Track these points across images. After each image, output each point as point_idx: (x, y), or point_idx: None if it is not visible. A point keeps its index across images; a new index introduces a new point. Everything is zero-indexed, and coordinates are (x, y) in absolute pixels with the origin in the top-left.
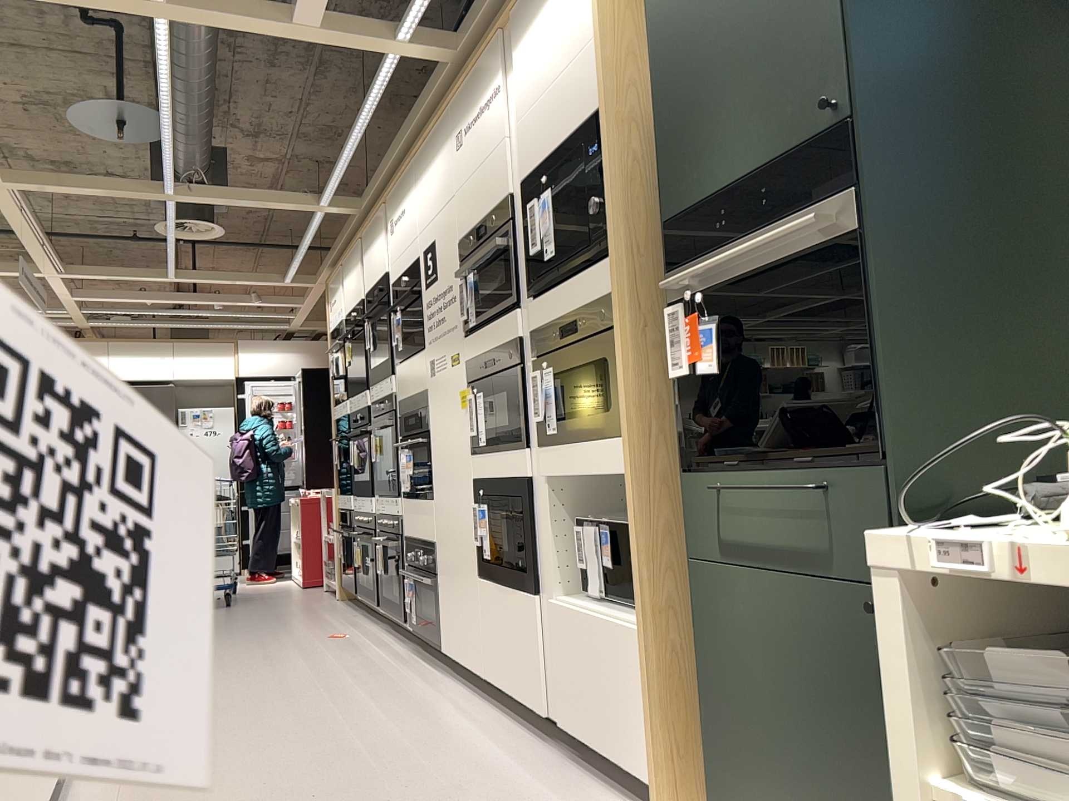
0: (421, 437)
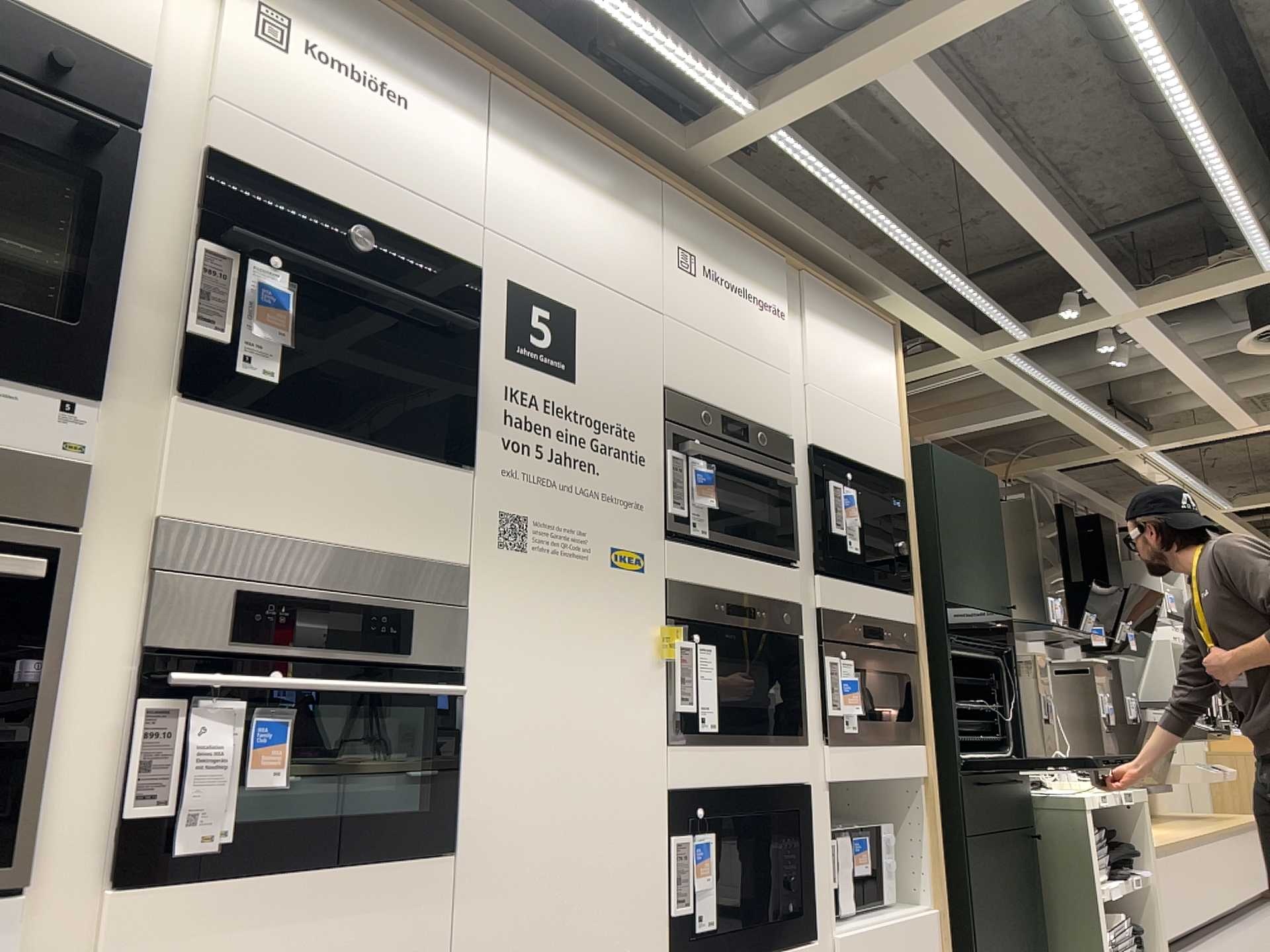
0: (400, 680)
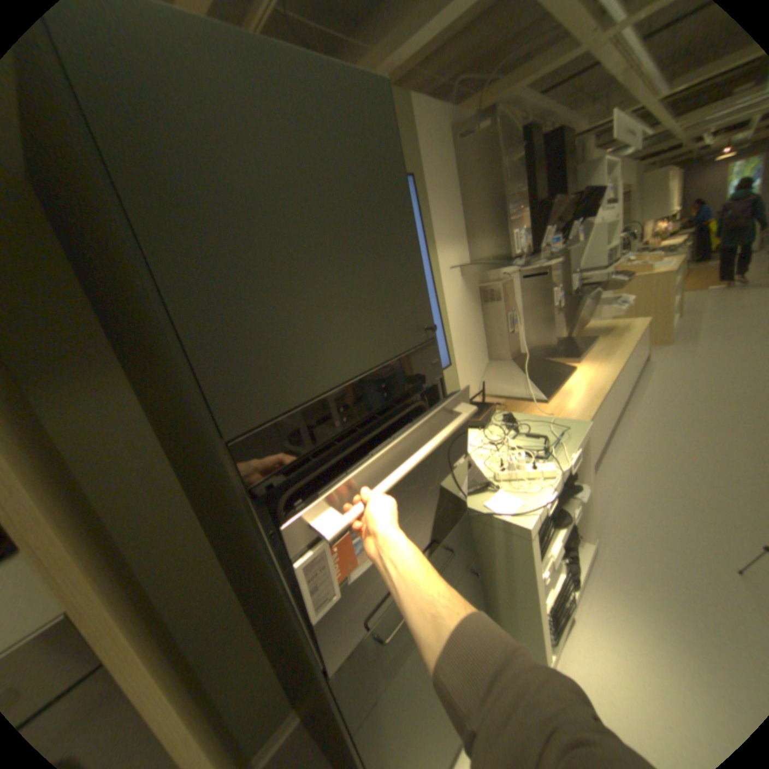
0: None
